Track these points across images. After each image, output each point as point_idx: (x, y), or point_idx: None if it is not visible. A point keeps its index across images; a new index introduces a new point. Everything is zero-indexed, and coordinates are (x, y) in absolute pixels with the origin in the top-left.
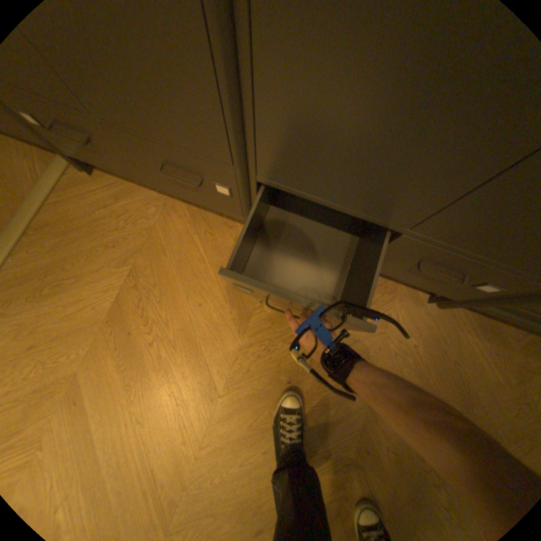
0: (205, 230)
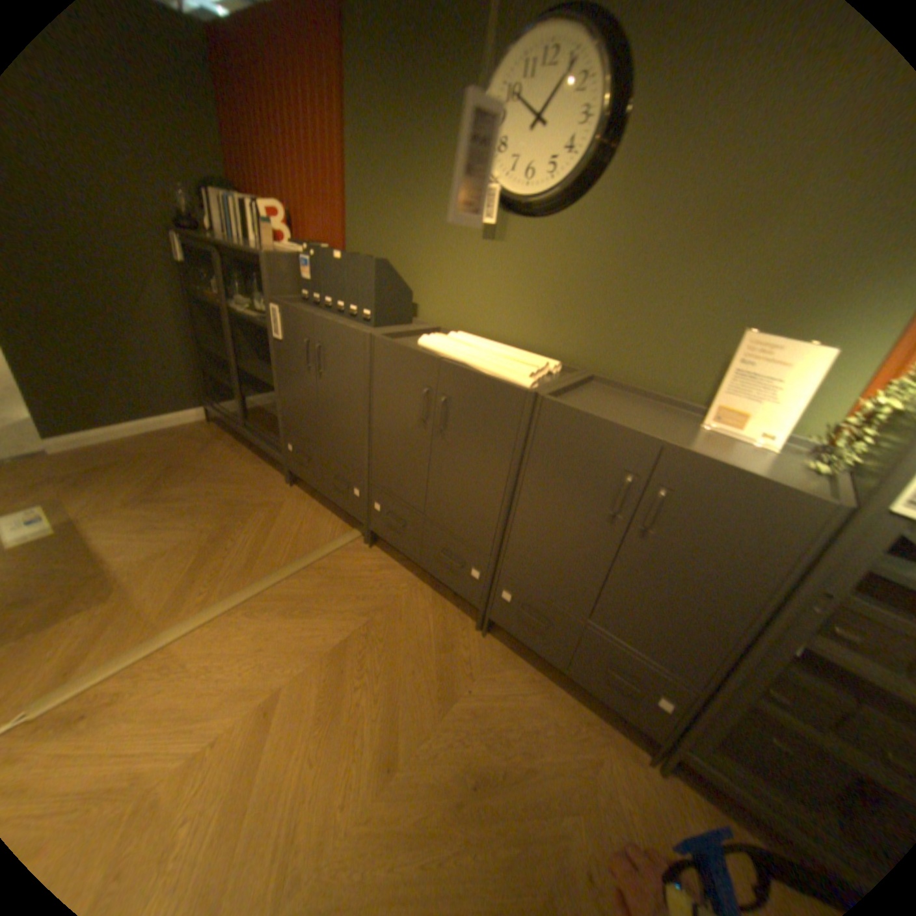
0: (440, 614)
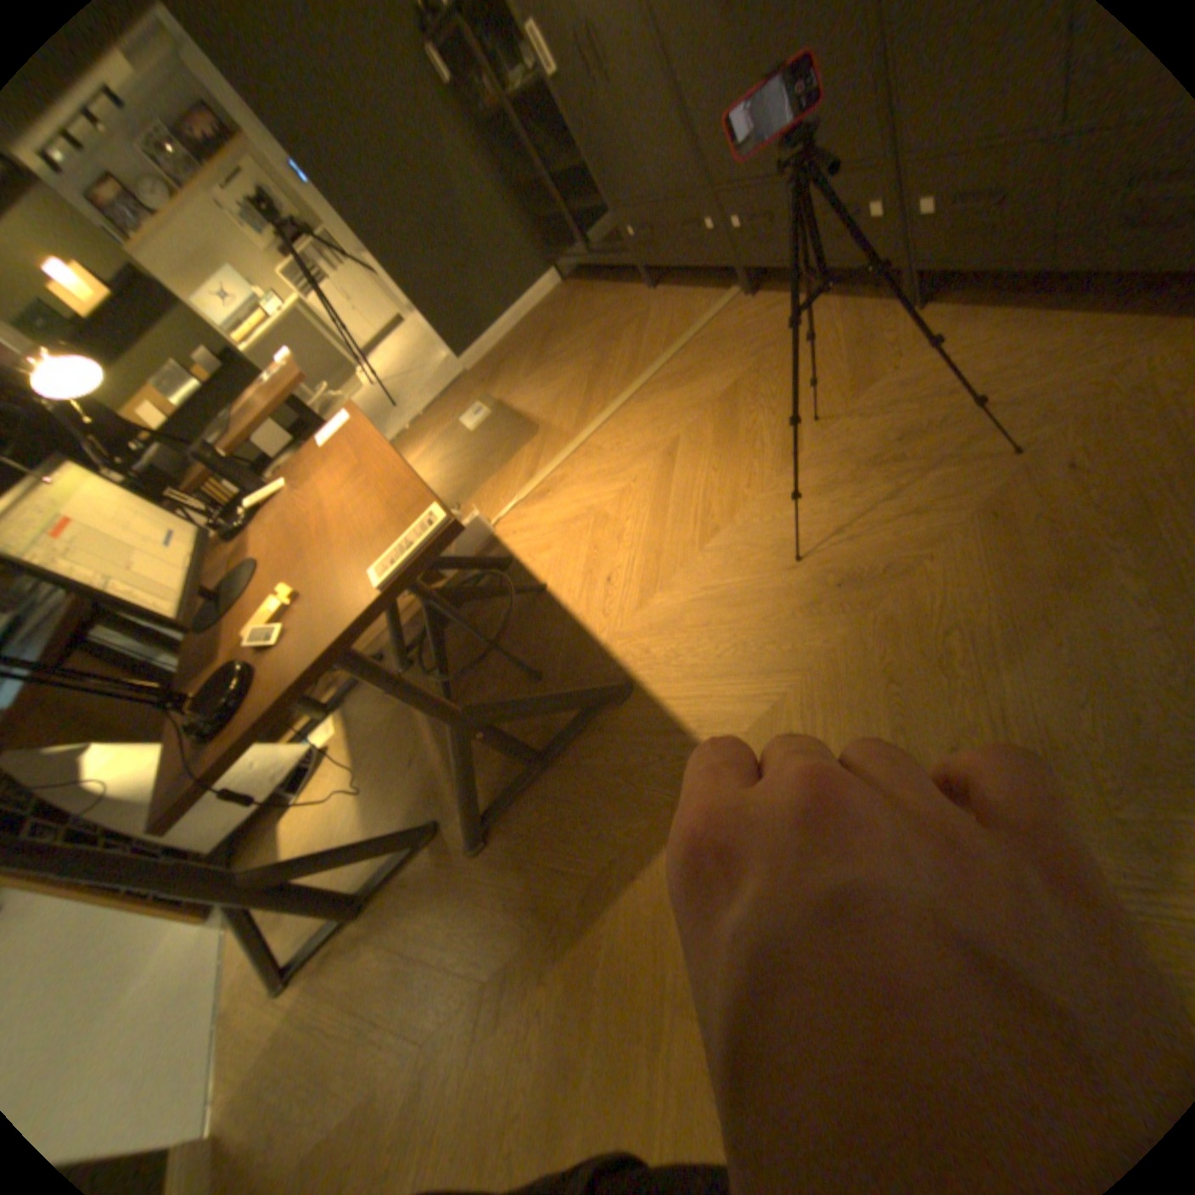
0: (855, 314)
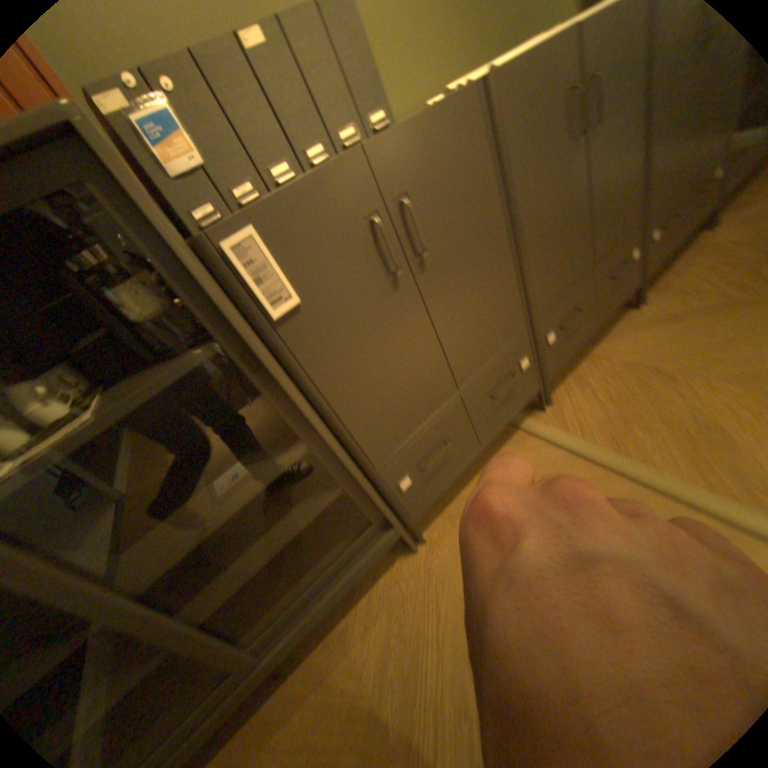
0: (633, 330)
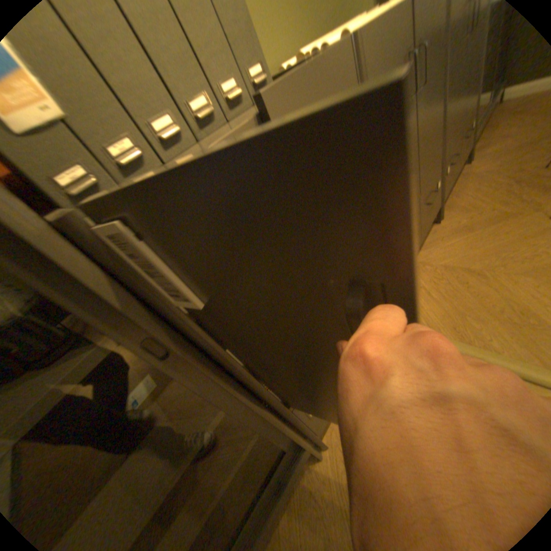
0: (441, 240)
